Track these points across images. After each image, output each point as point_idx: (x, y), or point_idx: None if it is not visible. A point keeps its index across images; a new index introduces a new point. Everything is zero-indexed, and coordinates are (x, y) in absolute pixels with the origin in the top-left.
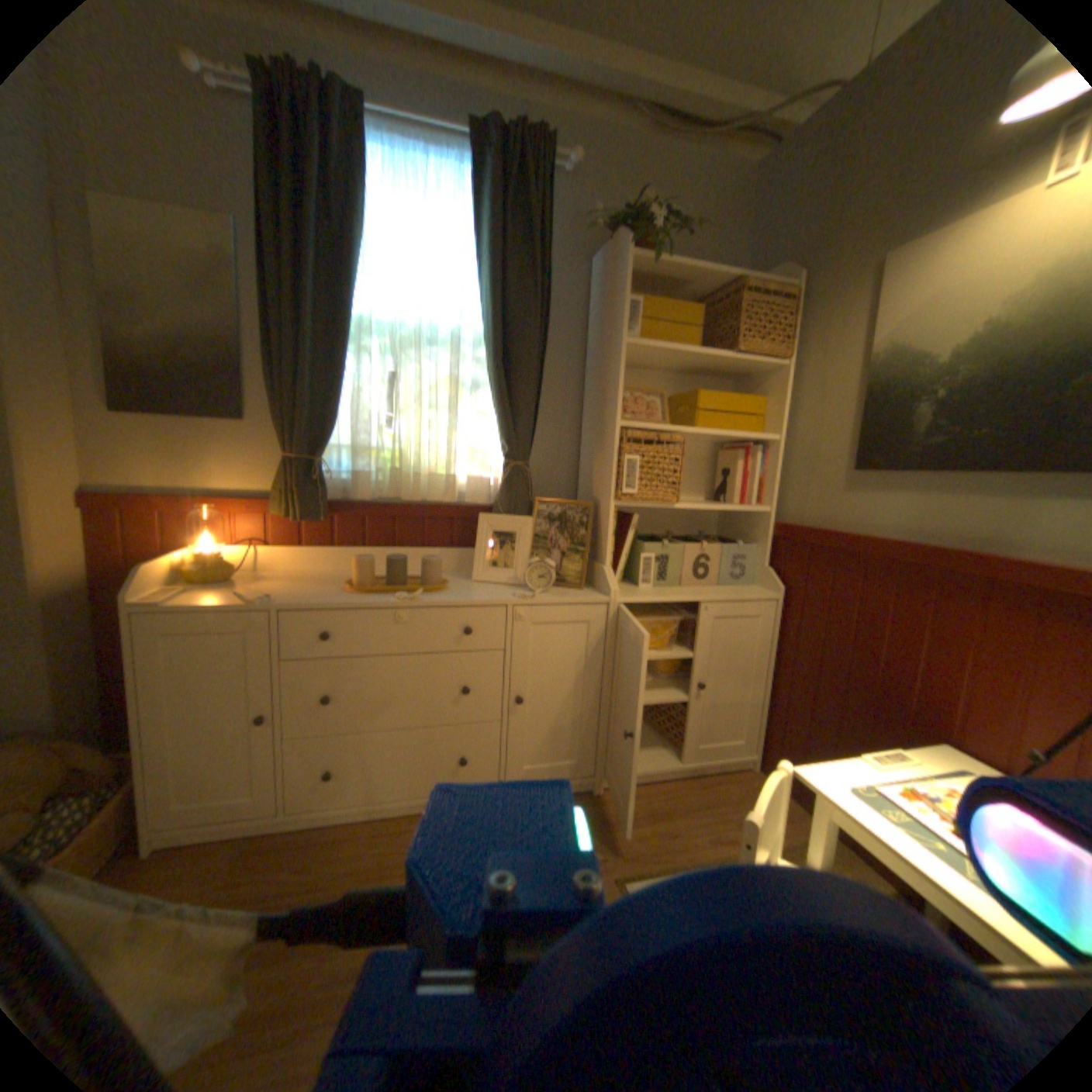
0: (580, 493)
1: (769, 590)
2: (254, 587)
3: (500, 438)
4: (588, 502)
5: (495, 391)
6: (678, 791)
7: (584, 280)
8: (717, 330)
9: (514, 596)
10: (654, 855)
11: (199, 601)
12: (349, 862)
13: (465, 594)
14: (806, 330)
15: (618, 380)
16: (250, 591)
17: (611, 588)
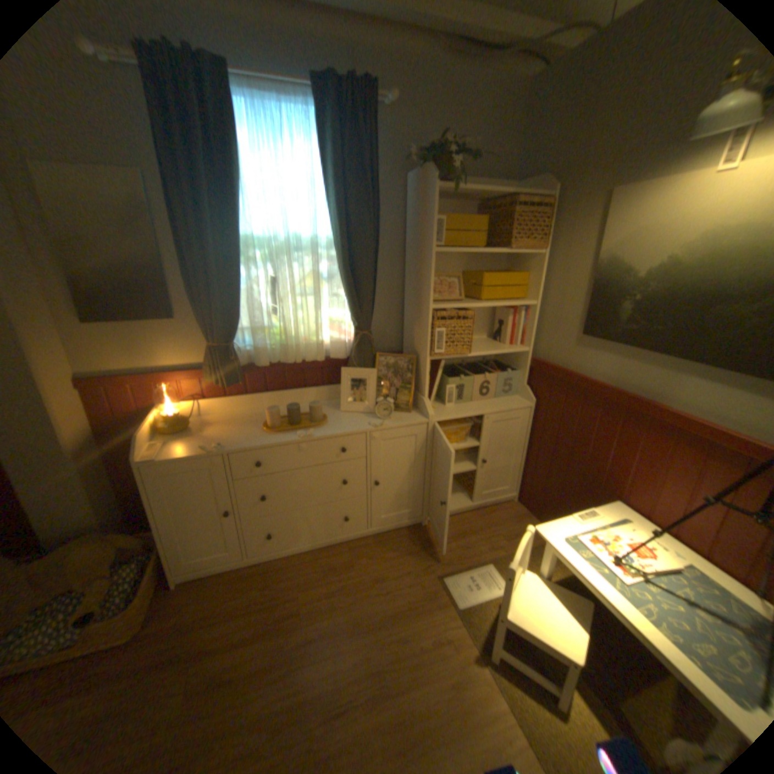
0: (405, 342)
1: (526, 400)
2: (204, 433)
3: (349, 312)
4: (411, 351)
5: (345, 285)
6: (469, 518)
7: (401, 188)
8: (496, 227)
9: (368, 425)
10: (457, 560)
11: (175, 452)
12: (288, 581)
13: (338, 425)
14: (558, 227)
15: (429, 278)
16: (203, 438)
17: (428, 413)
